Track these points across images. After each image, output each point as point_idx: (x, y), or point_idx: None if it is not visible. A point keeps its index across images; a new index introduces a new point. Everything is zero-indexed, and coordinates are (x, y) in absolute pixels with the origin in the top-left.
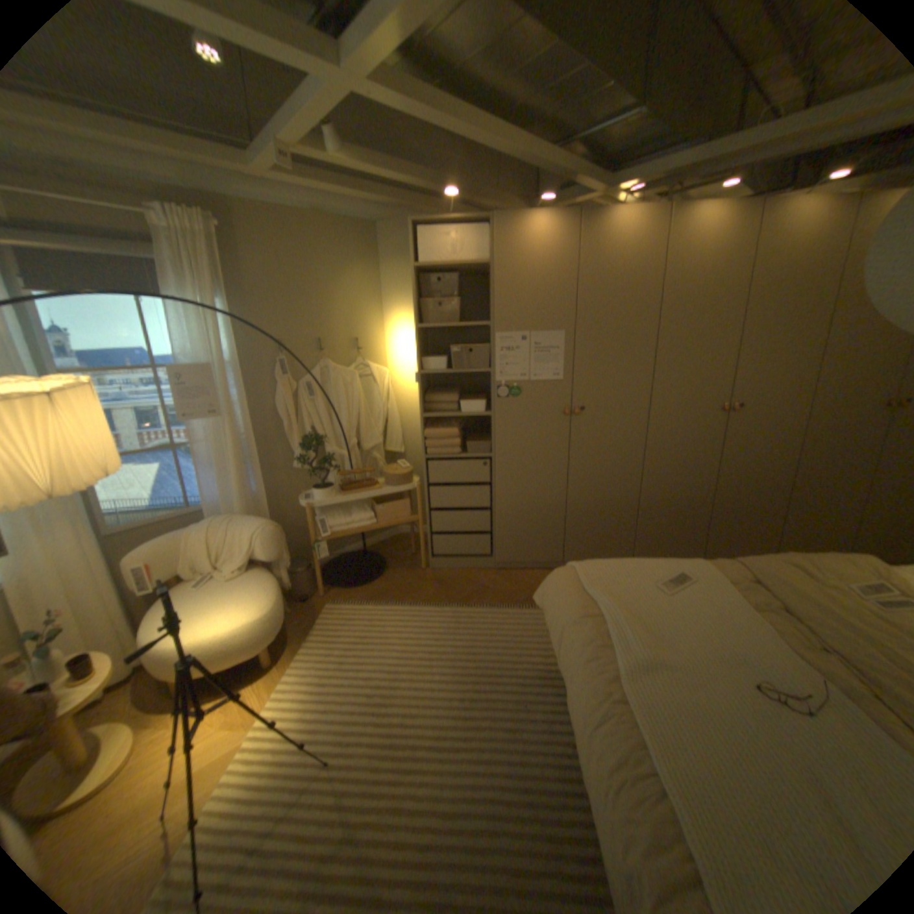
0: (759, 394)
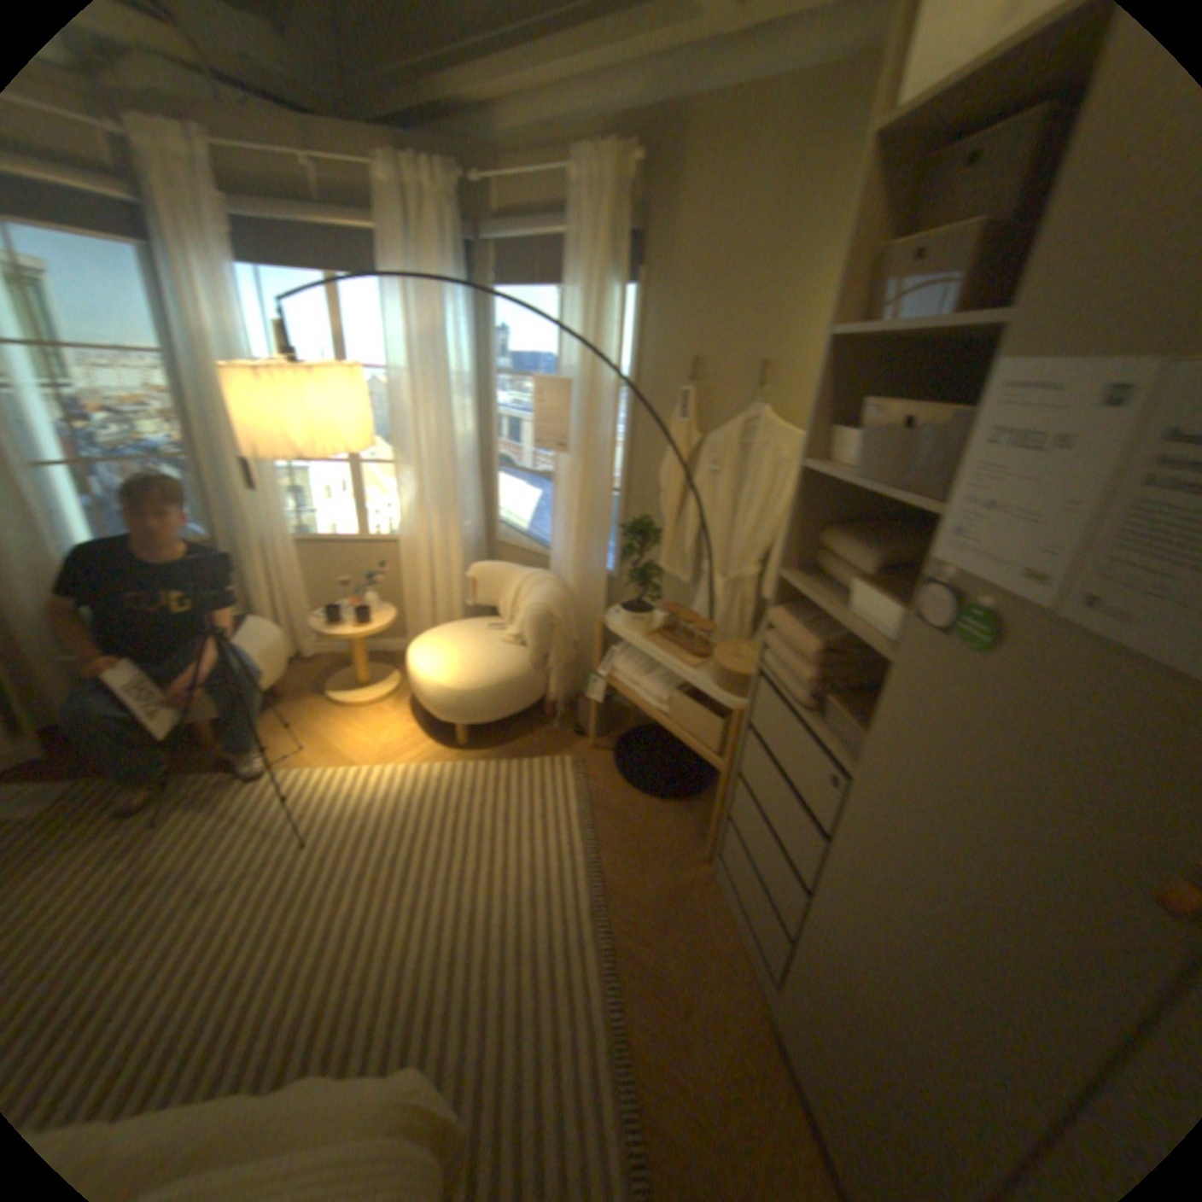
0: None
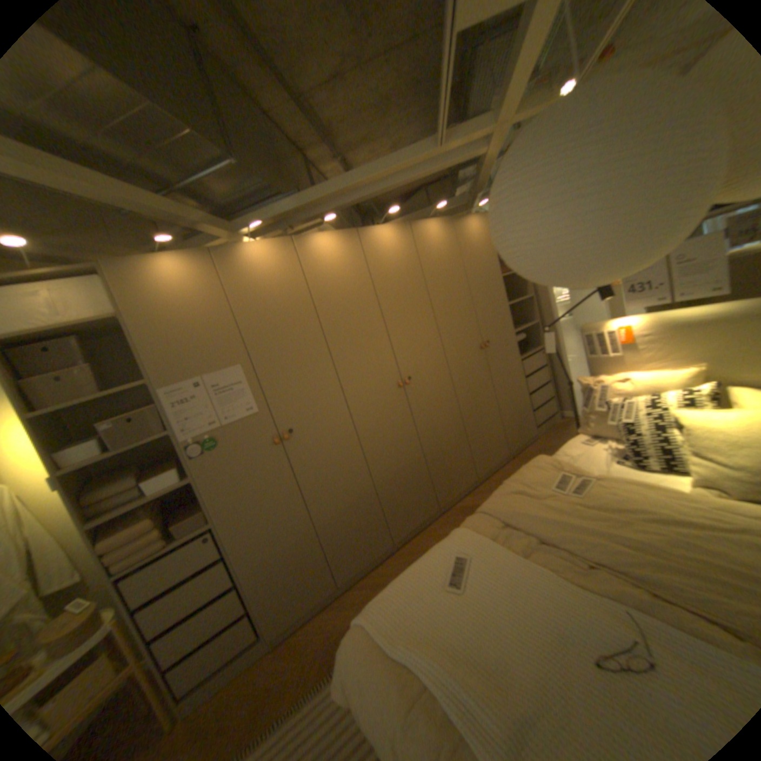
0: (416, 366)
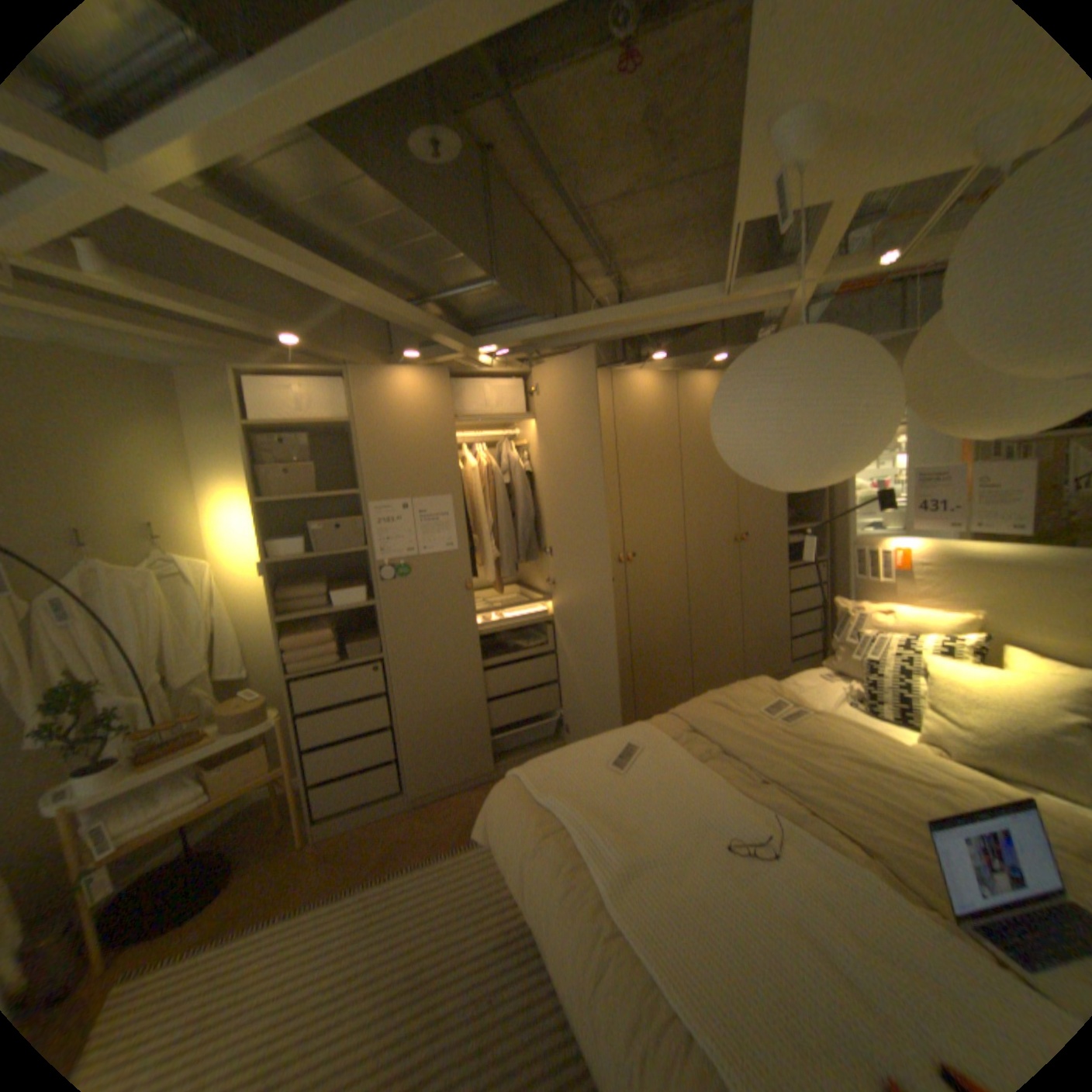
0: (644, 542)
